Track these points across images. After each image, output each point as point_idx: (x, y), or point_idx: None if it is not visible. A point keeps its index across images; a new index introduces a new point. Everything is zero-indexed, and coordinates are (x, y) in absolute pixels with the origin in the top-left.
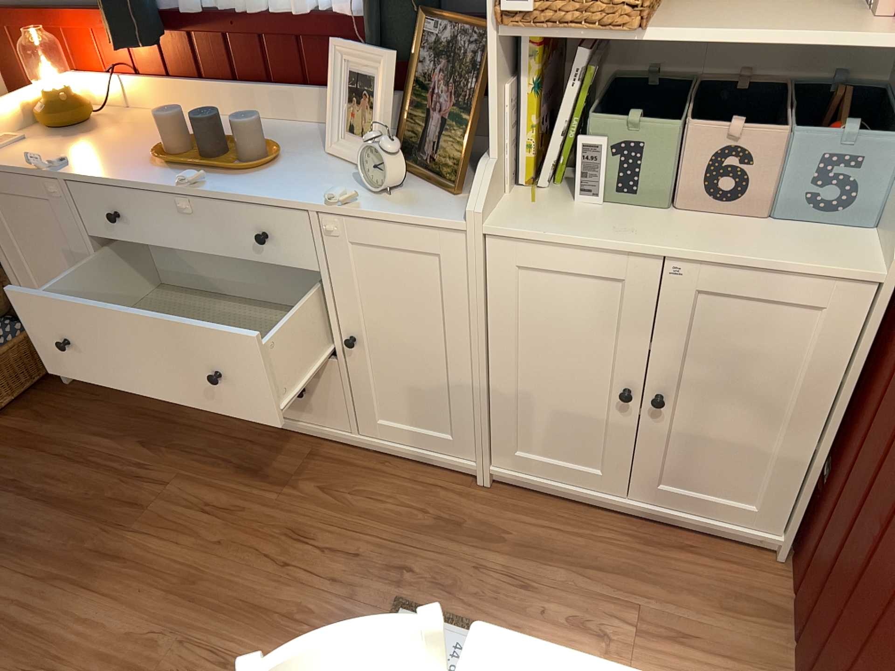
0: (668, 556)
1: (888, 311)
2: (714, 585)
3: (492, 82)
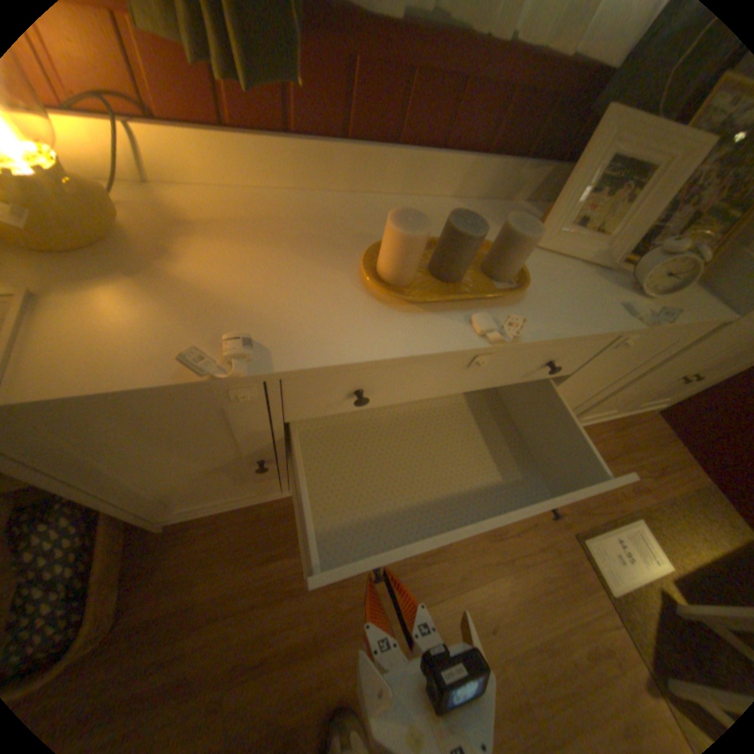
0: (631, 435)
1: None
2: (653, 440)
3: None
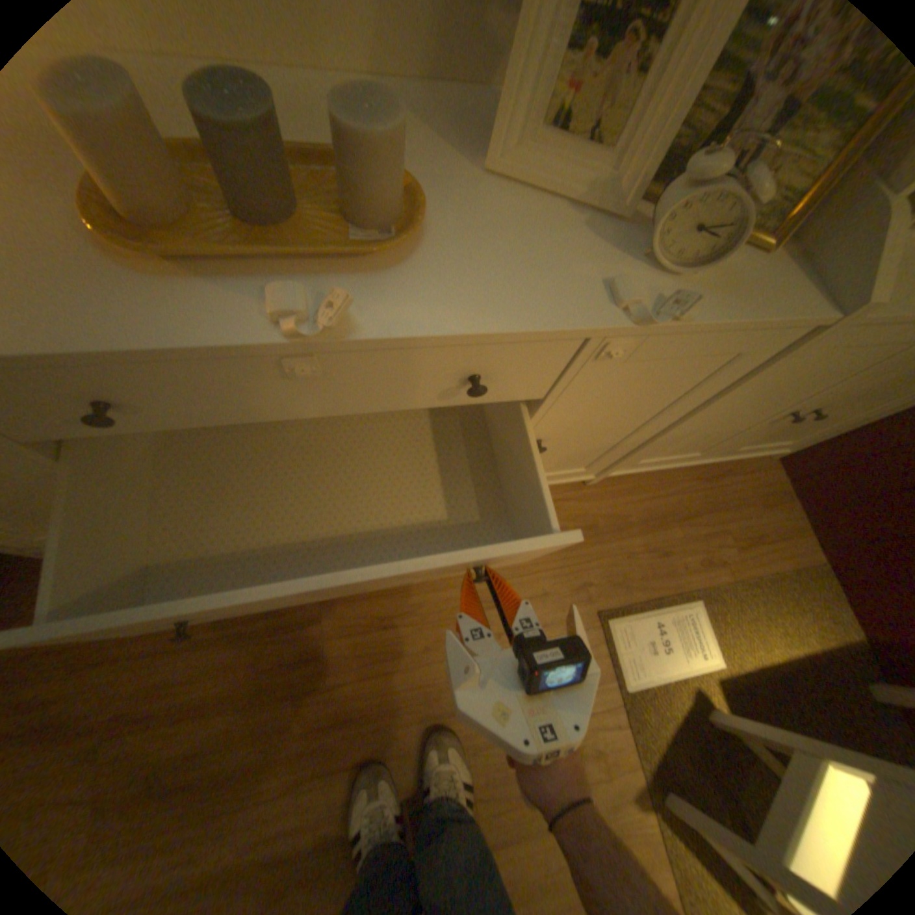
0: (725, 488)
1: None
2: (757, 498)
3: None
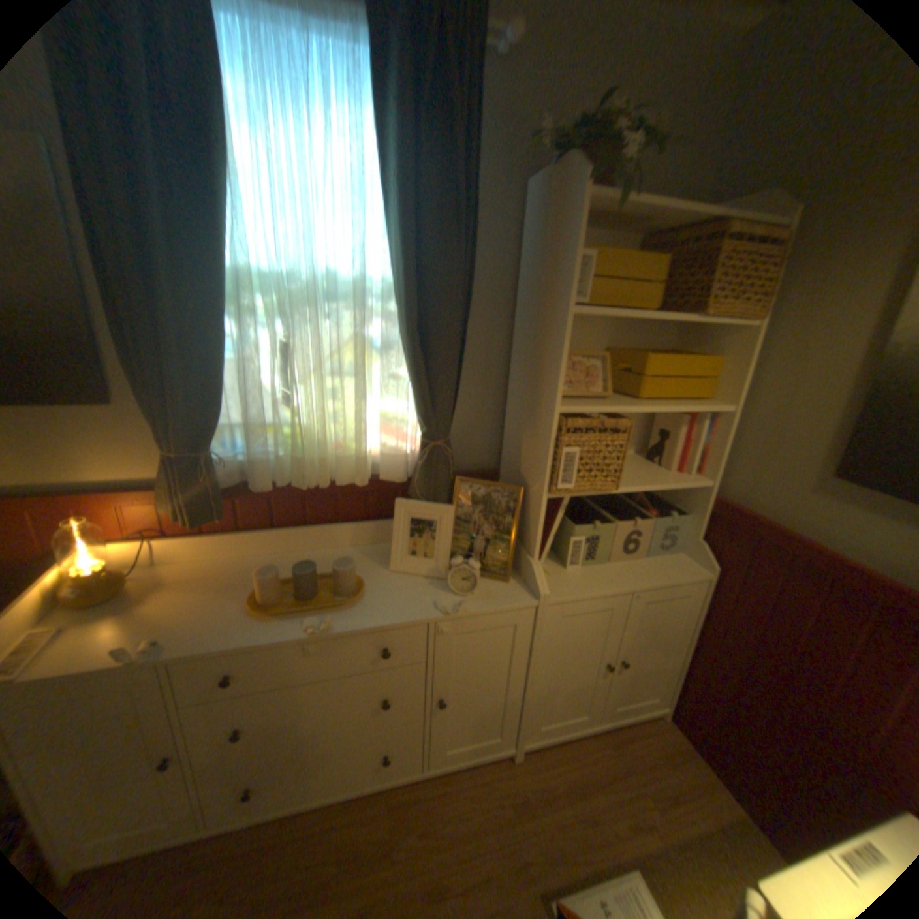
0: (634, 754)
1: (719, 591)
2: (664, 759)
3: (539, 518)
